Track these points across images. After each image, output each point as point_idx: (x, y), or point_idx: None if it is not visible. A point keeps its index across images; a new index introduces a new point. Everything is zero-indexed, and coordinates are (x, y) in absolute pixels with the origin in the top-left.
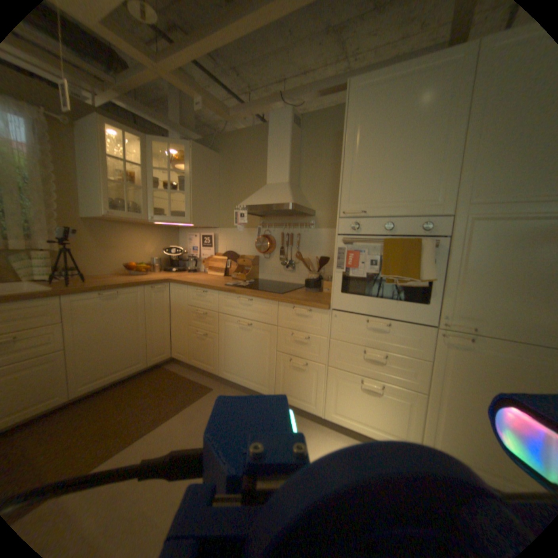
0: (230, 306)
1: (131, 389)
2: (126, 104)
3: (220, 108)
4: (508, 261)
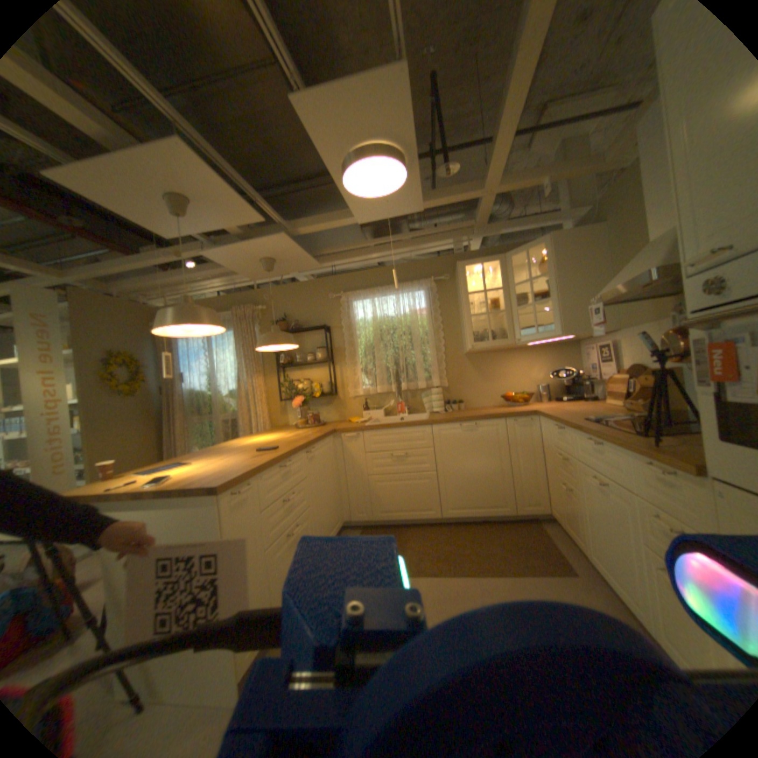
0: (585, 452)
1: (495, 532)
2: (496, 230)
3: (586, 166)
4: None
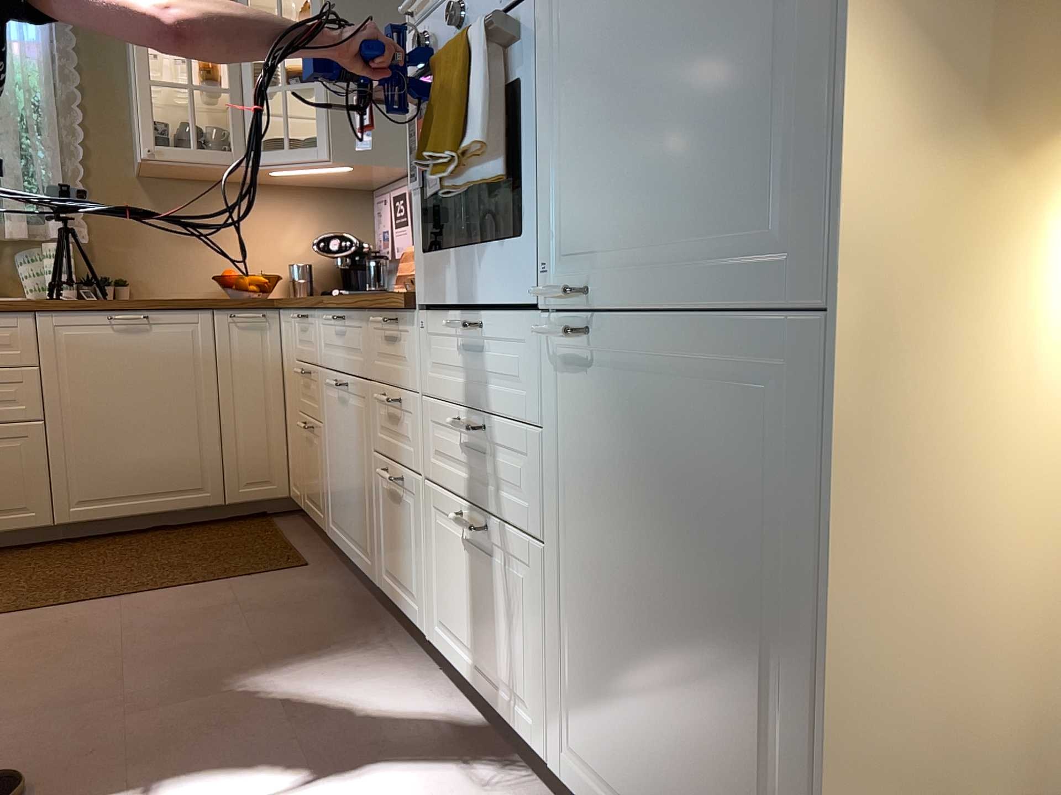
0: (328, 344)
1: (176, 538)
2: None
3: None
4: (631, 13)
